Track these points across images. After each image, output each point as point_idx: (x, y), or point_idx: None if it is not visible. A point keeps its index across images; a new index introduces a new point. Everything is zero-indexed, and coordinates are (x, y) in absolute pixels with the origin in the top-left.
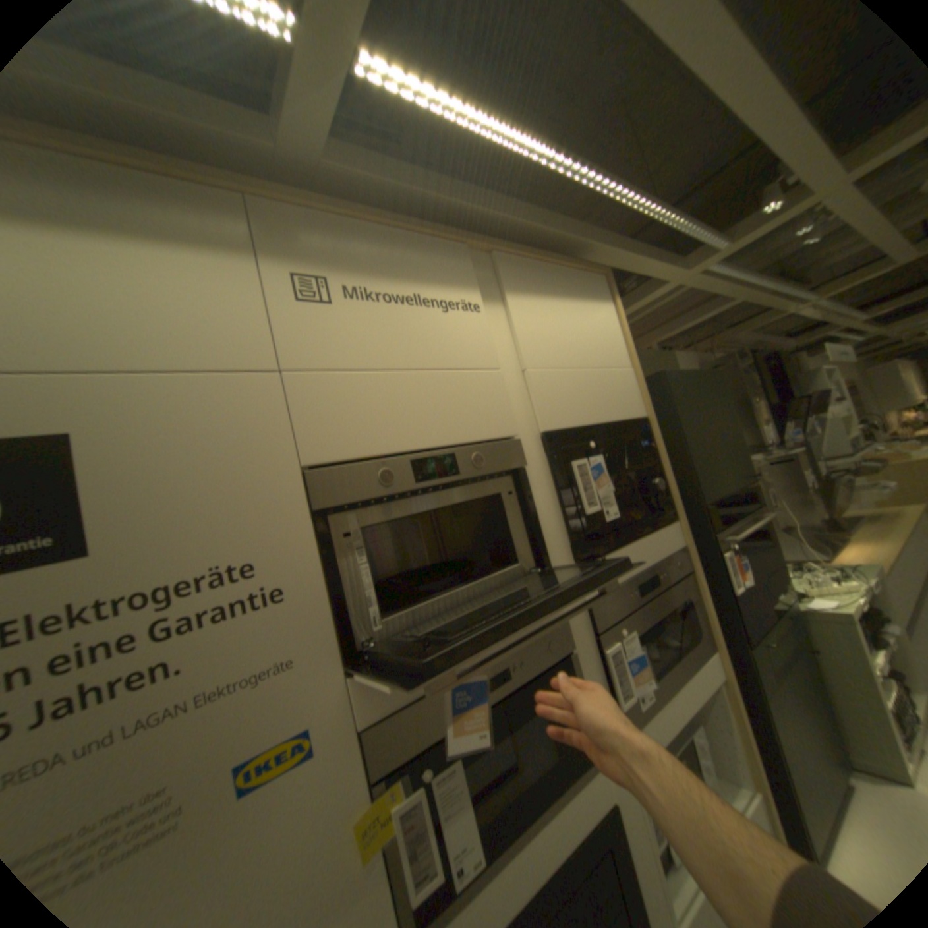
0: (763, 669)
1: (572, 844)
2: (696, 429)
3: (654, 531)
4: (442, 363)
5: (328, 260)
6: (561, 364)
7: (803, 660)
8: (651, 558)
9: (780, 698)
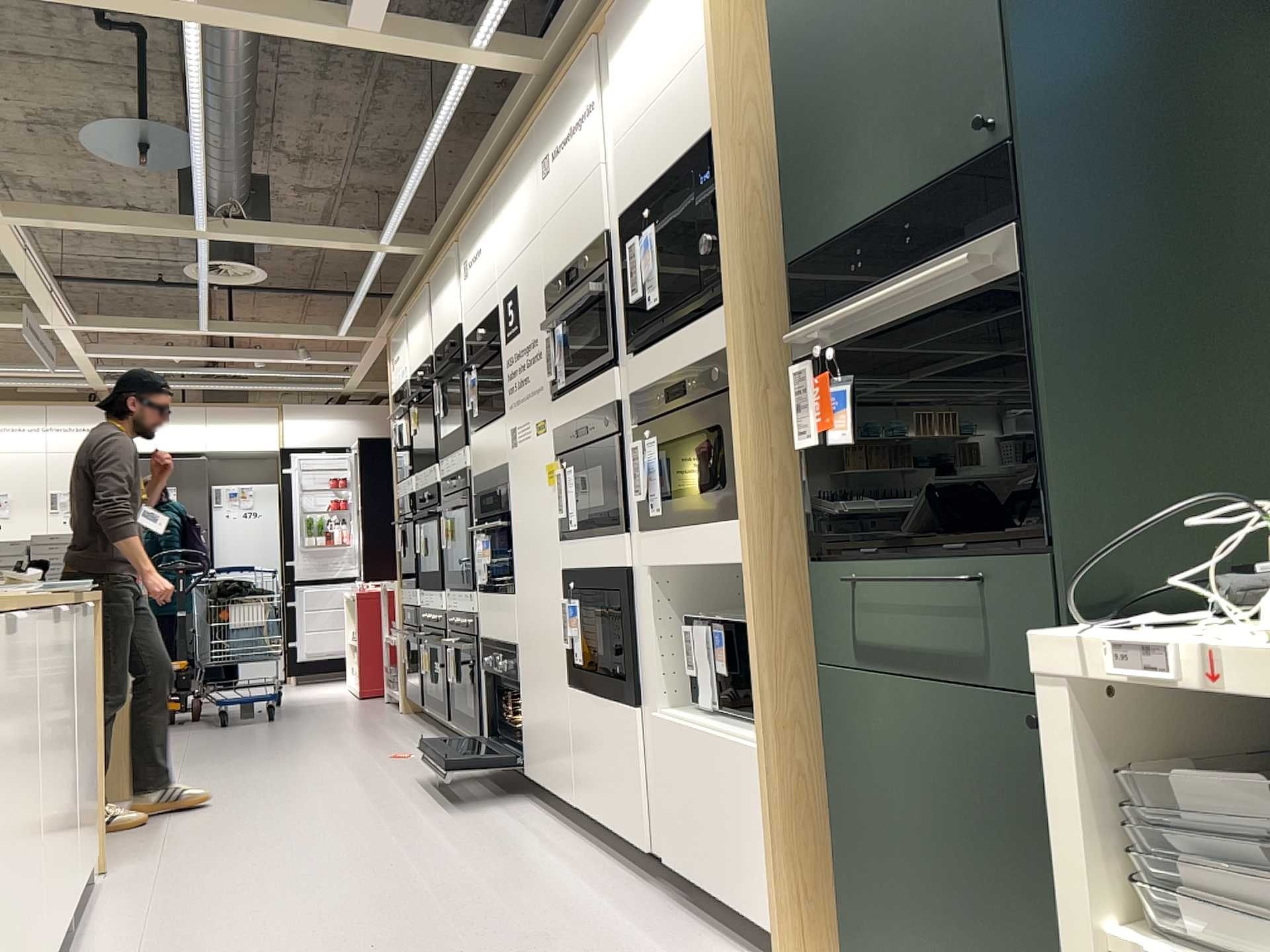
0: (835, 606)
1: (607, 564)
2: (815, 80)
3: (705, 317)
4: (578, 182)
5: (549, 140)
6: (639, 115)
7: (1019, 714)
8: (688, 356)
9: (866, 690)
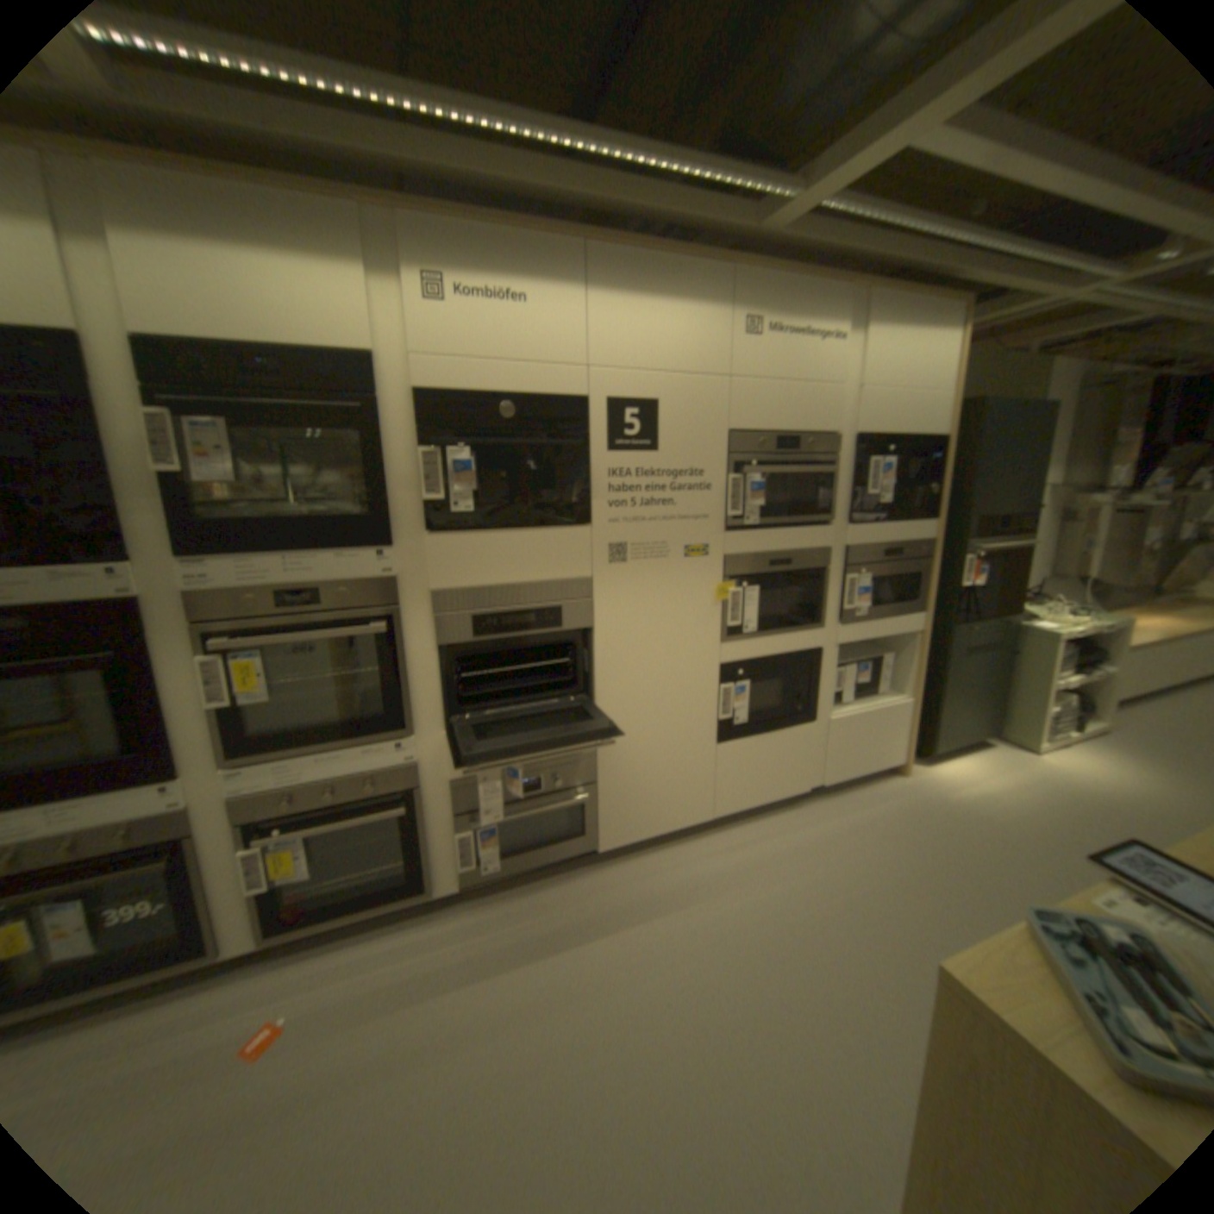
0: (957, 639)
1: (793, 649)
2: (994, 454)
3: (913, 521)
4: (809, 378)
5: (765, 307)
6: (891, 384)
7: (1001, 654)
8: (901, 537)
9: (962, 663)
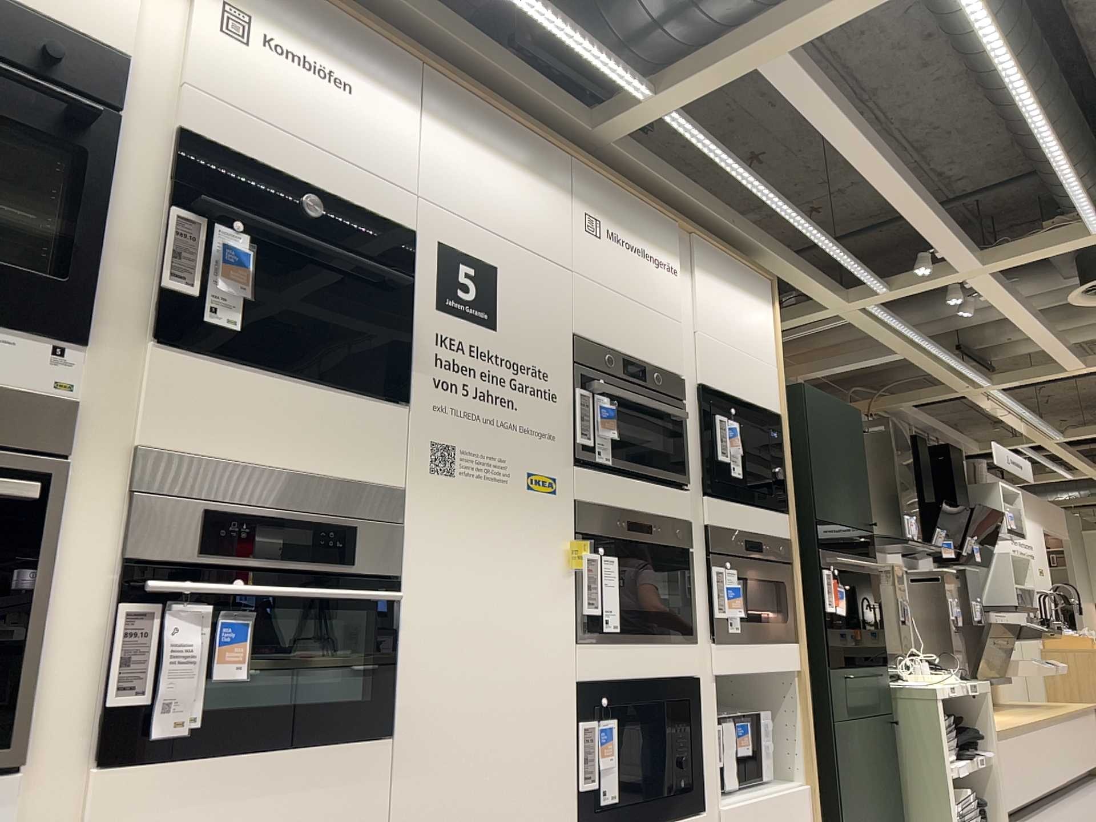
0: (835, 689)
1: (667, 671)
2: (821, 448)
3: (766, 509)
4: (649, 302)
5: (603, 210)
6: (722, 338)
7: (879, 721)
8: (759, 526)
9: (847, 728)
